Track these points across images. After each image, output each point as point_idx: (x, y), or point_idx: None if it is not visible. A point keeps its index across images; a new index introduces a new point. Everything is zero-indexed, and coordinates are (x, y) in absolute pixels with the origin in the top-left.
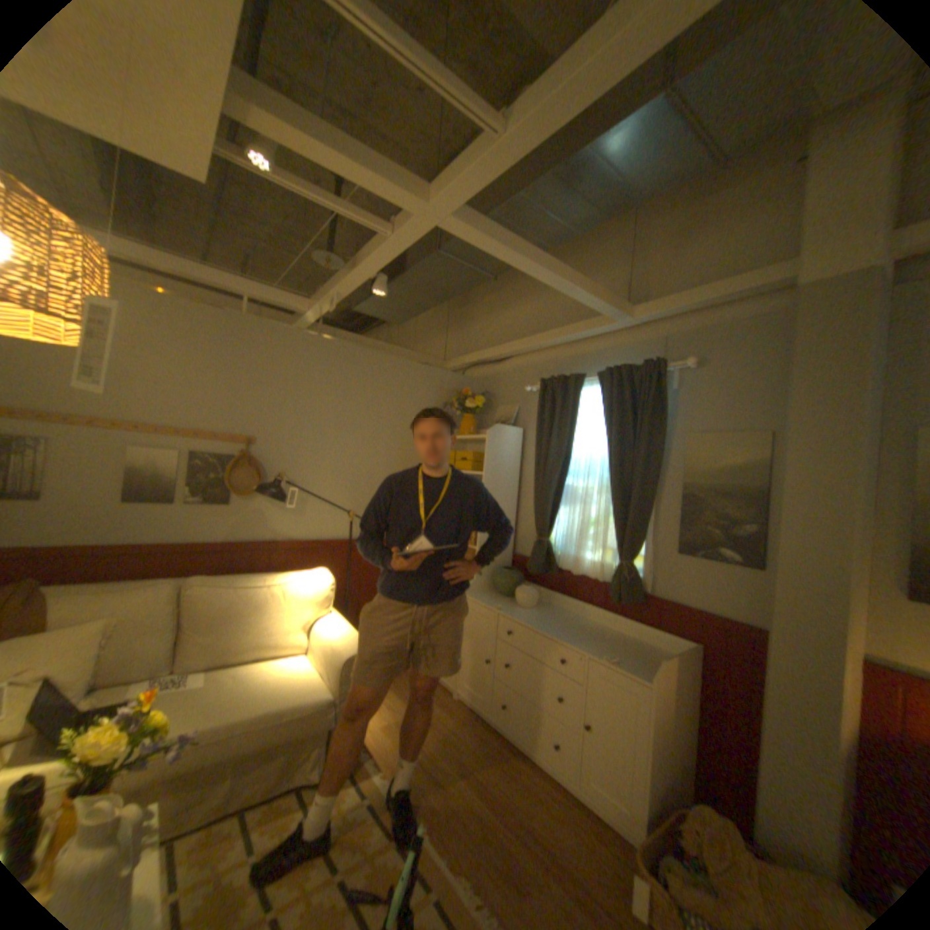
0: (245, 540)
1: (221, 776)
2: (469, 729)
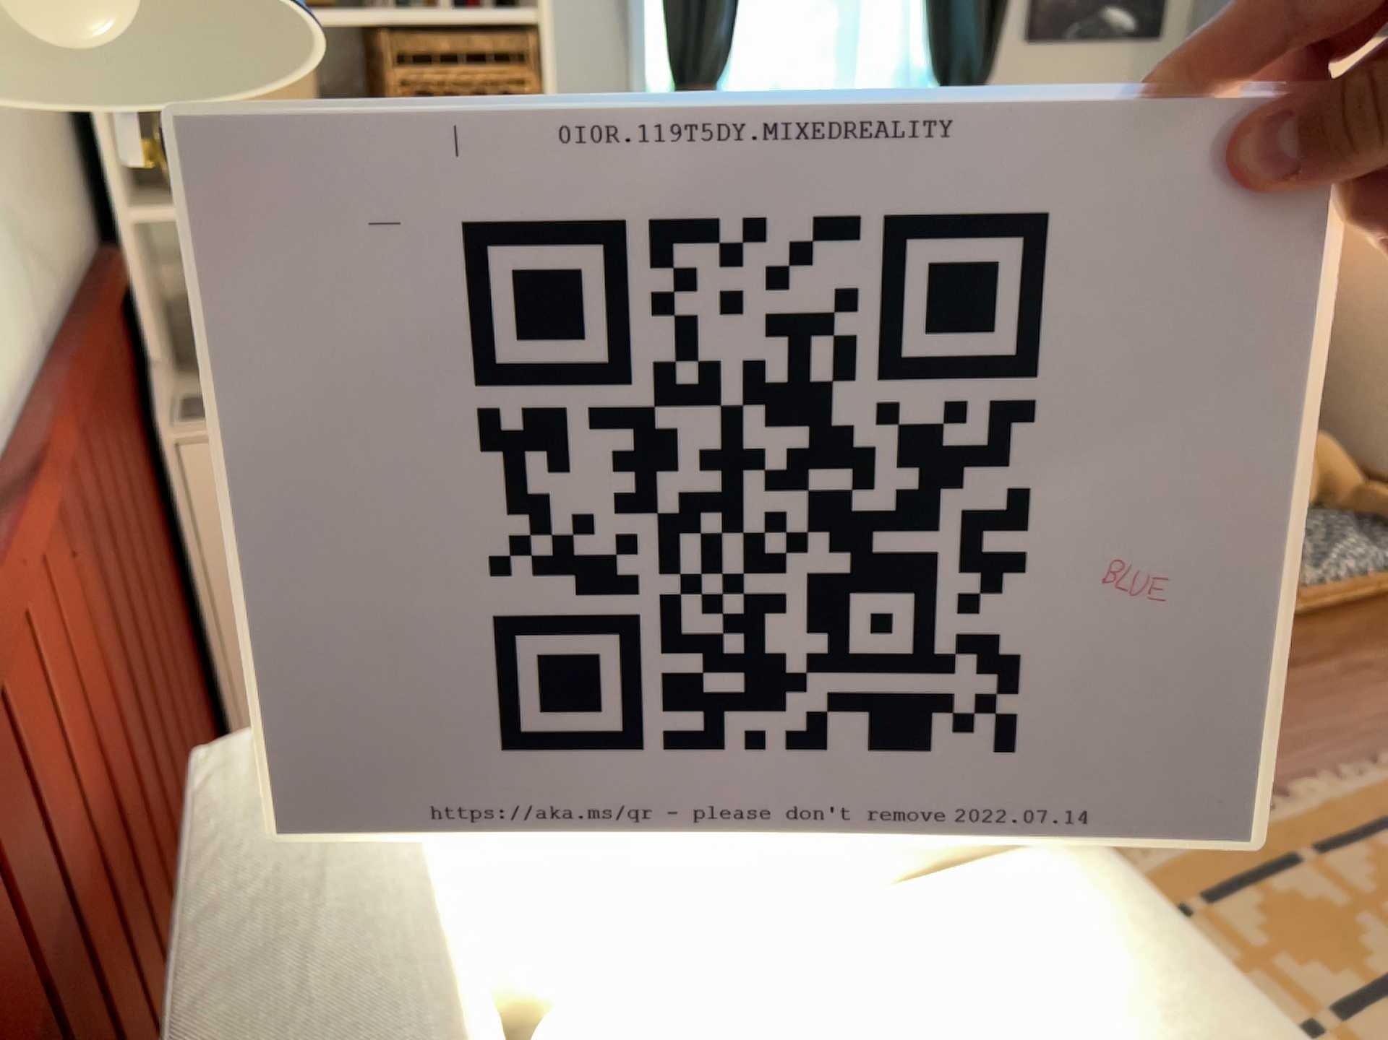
0: None
1: None
2: None
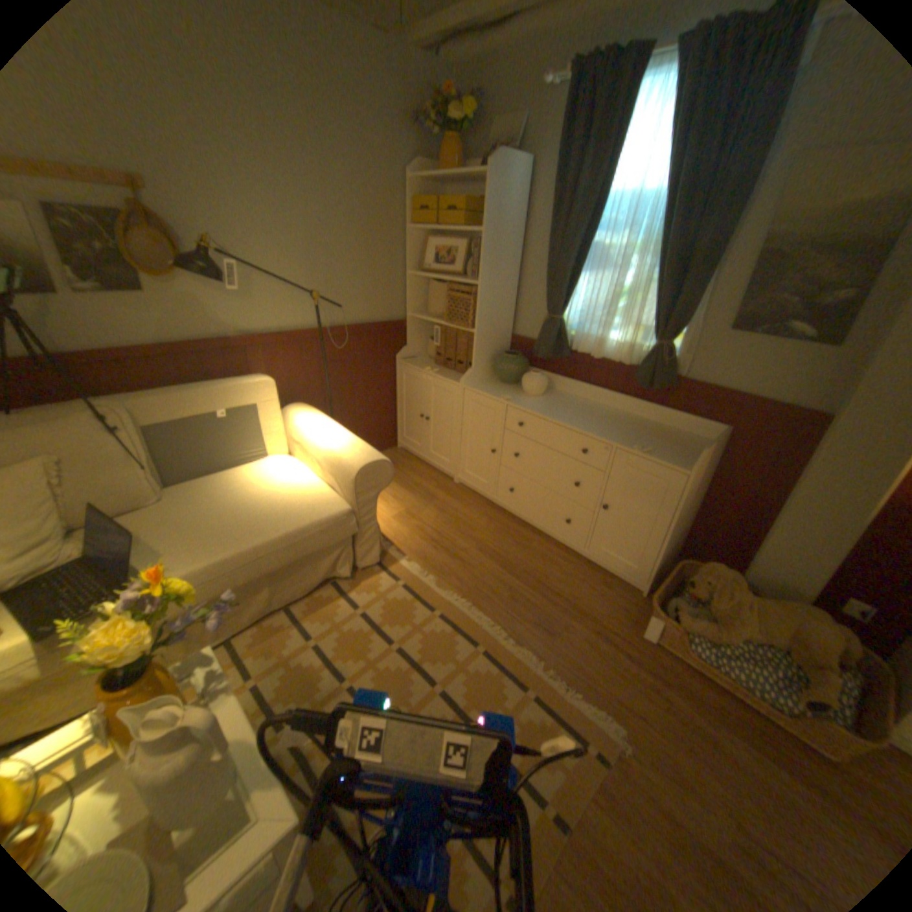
0: (185, 336)
1: (256, 586)
2: (475, 508)
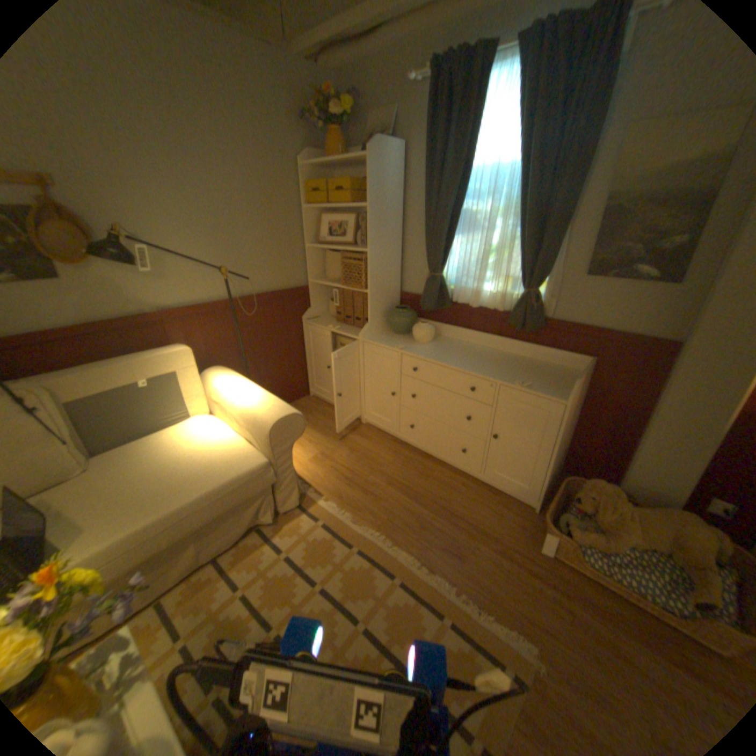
0: (103, 315)
1: (181, 545)
2: (382, 444)
